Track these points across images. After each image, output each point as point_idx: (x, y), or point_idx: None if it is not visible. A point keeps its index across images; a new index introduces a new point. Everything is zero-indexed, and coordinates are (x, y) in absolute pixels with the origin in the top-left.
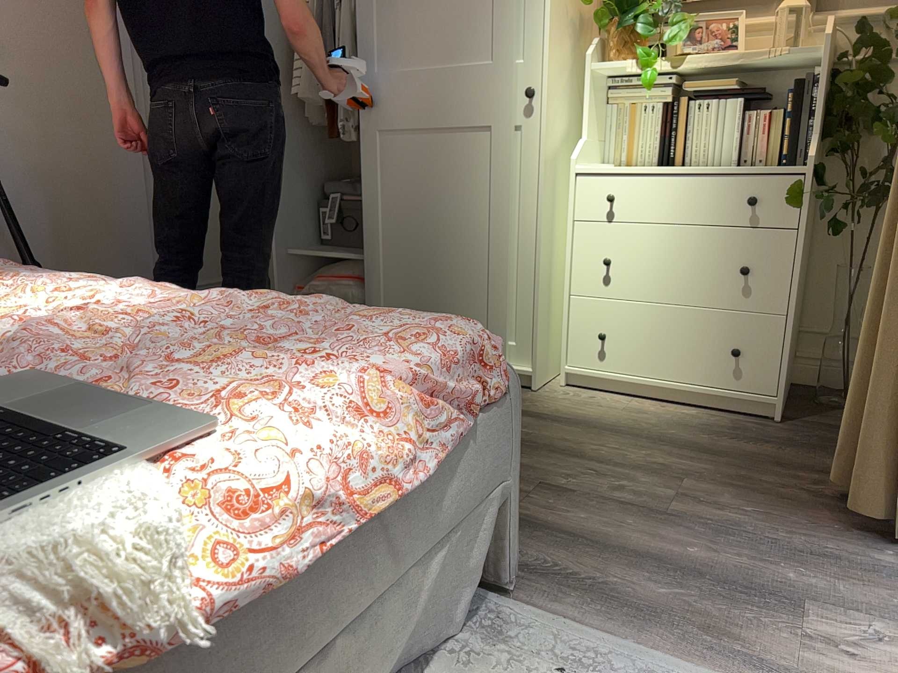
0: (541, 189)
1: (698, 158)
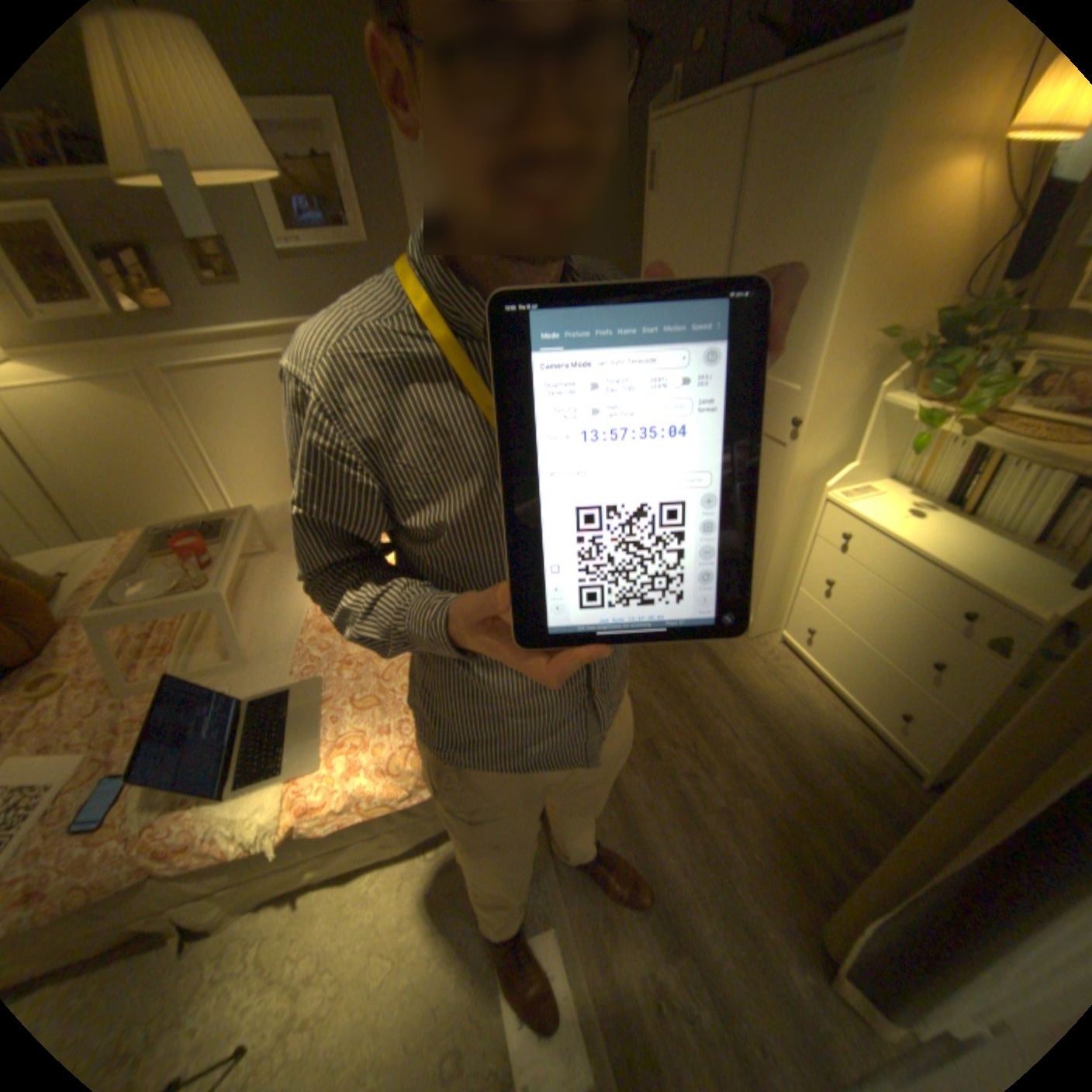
0: (785, 507)
1: (994, 515)
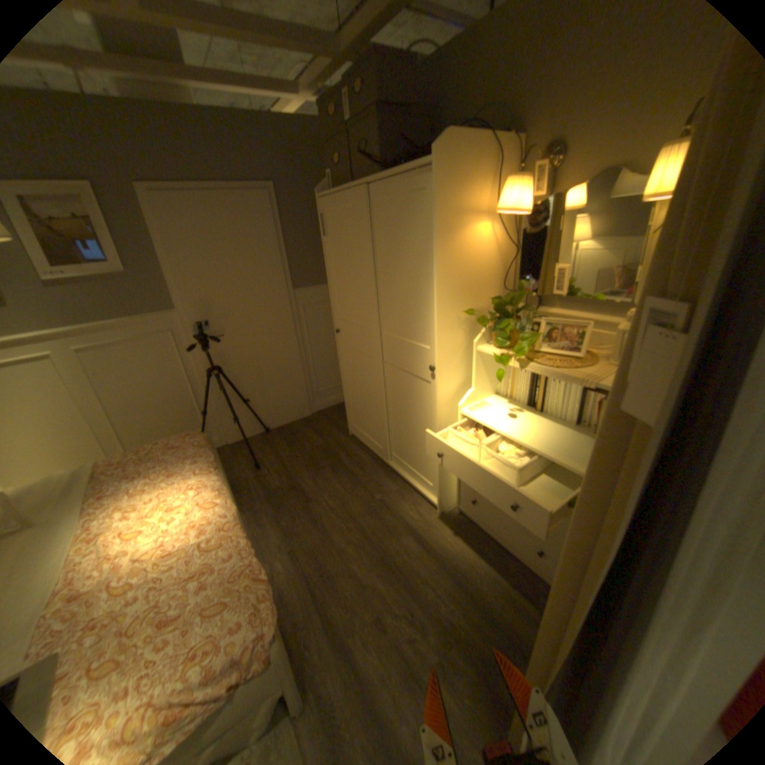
0: (438, 422)
1: (552, 411)
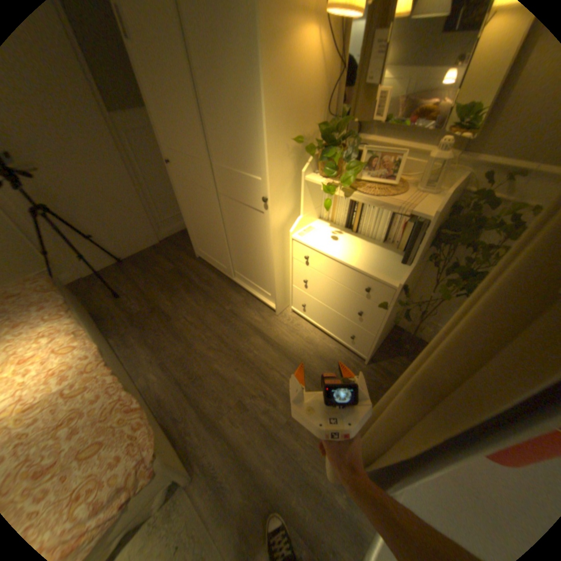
0: (273, 248)
1: (365, 231)
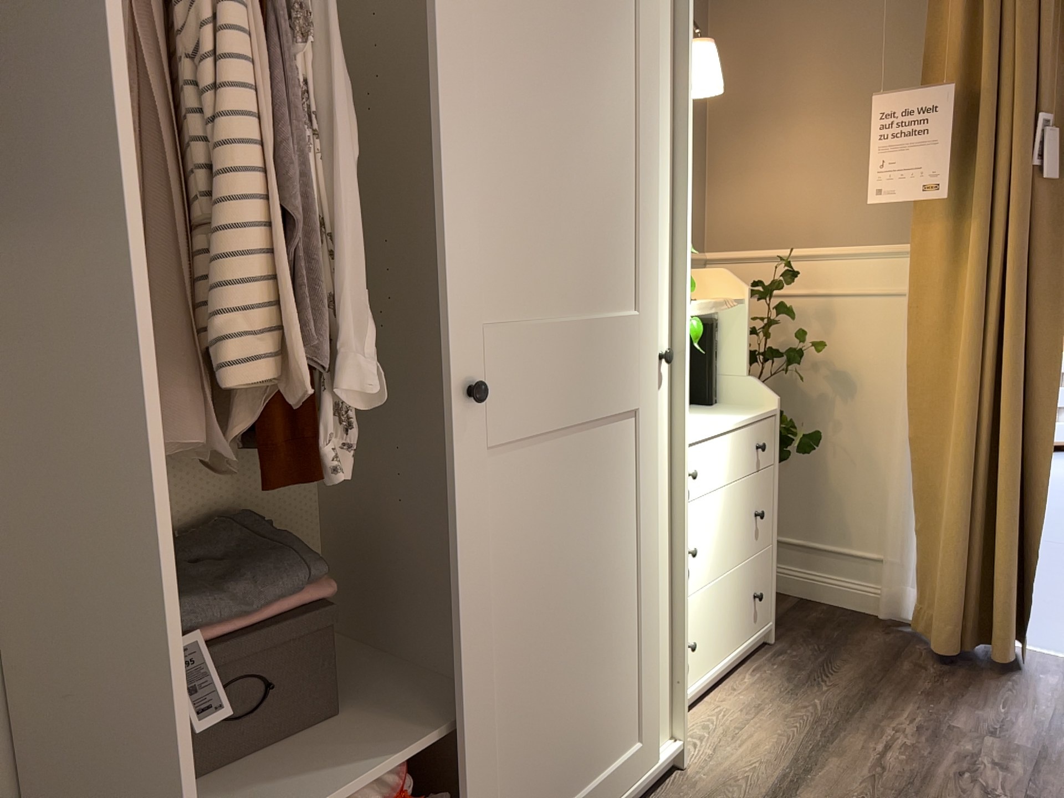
0: (675, 480)
1: None
